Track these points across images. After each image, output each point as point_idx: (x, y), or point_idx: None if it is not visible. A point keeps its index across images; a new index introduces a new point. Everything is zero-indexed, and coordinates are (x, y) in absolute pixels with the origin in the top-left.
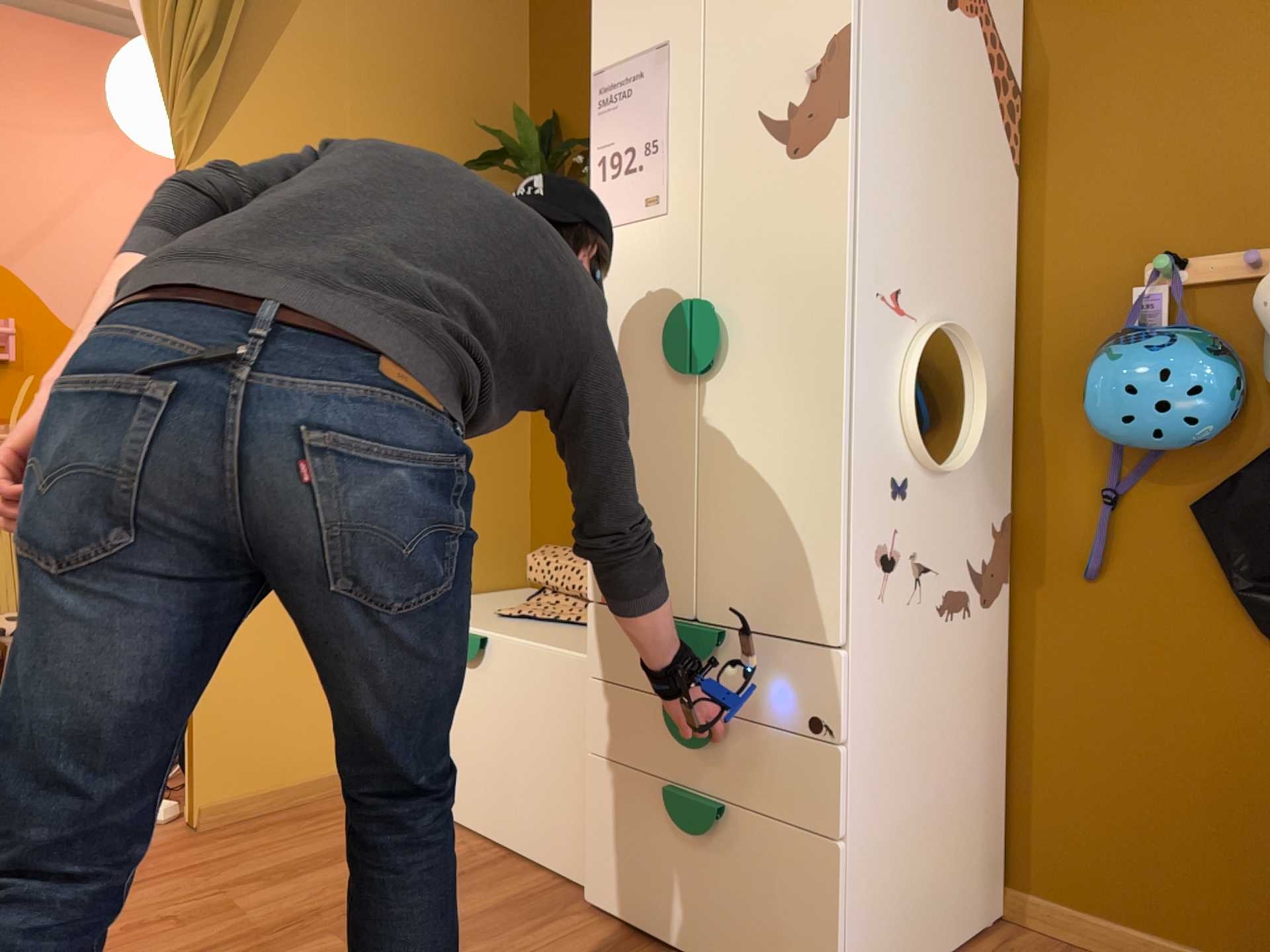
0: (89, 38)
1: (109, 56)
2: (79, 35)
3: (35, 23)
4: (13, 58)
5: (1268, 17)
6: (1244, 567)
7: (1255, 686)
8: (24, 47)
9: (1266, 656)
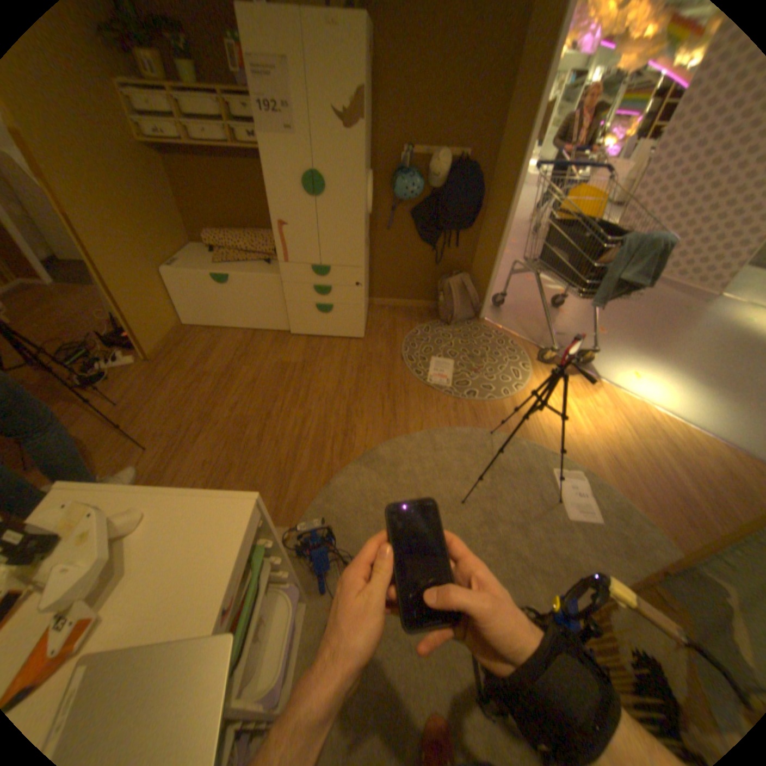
0: None
1: None
2: None
3: None
4: None
5: (437, 74)
6: (418, 228)
7: (417, 251)
8: None
9: (420, 245)
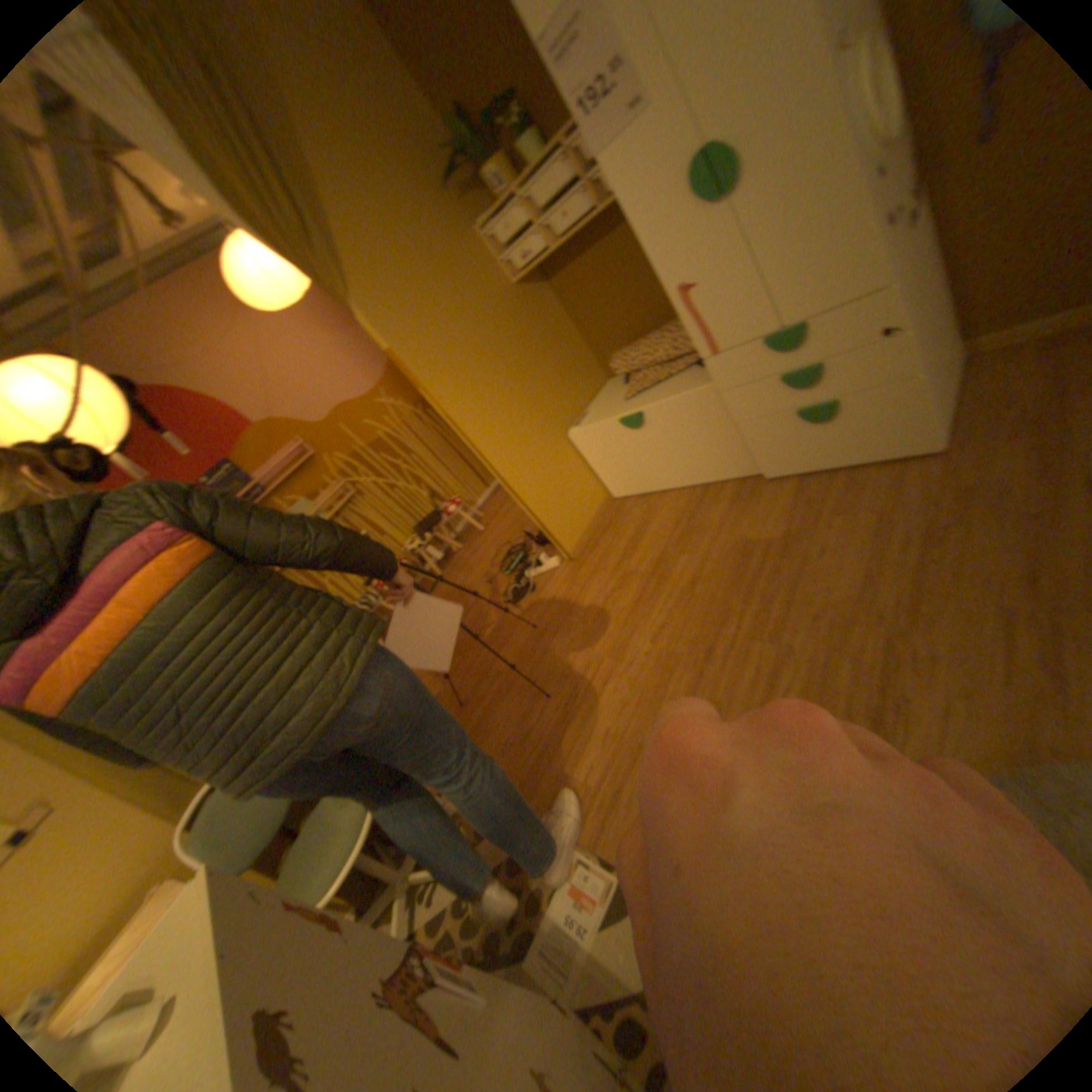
0: (180, 273)
1: (196, 275)
2: (175, 276)
3: (155, 287)
4: (168, 315)
5: None
6: None
7: None
8: (165, 305)
9: None
